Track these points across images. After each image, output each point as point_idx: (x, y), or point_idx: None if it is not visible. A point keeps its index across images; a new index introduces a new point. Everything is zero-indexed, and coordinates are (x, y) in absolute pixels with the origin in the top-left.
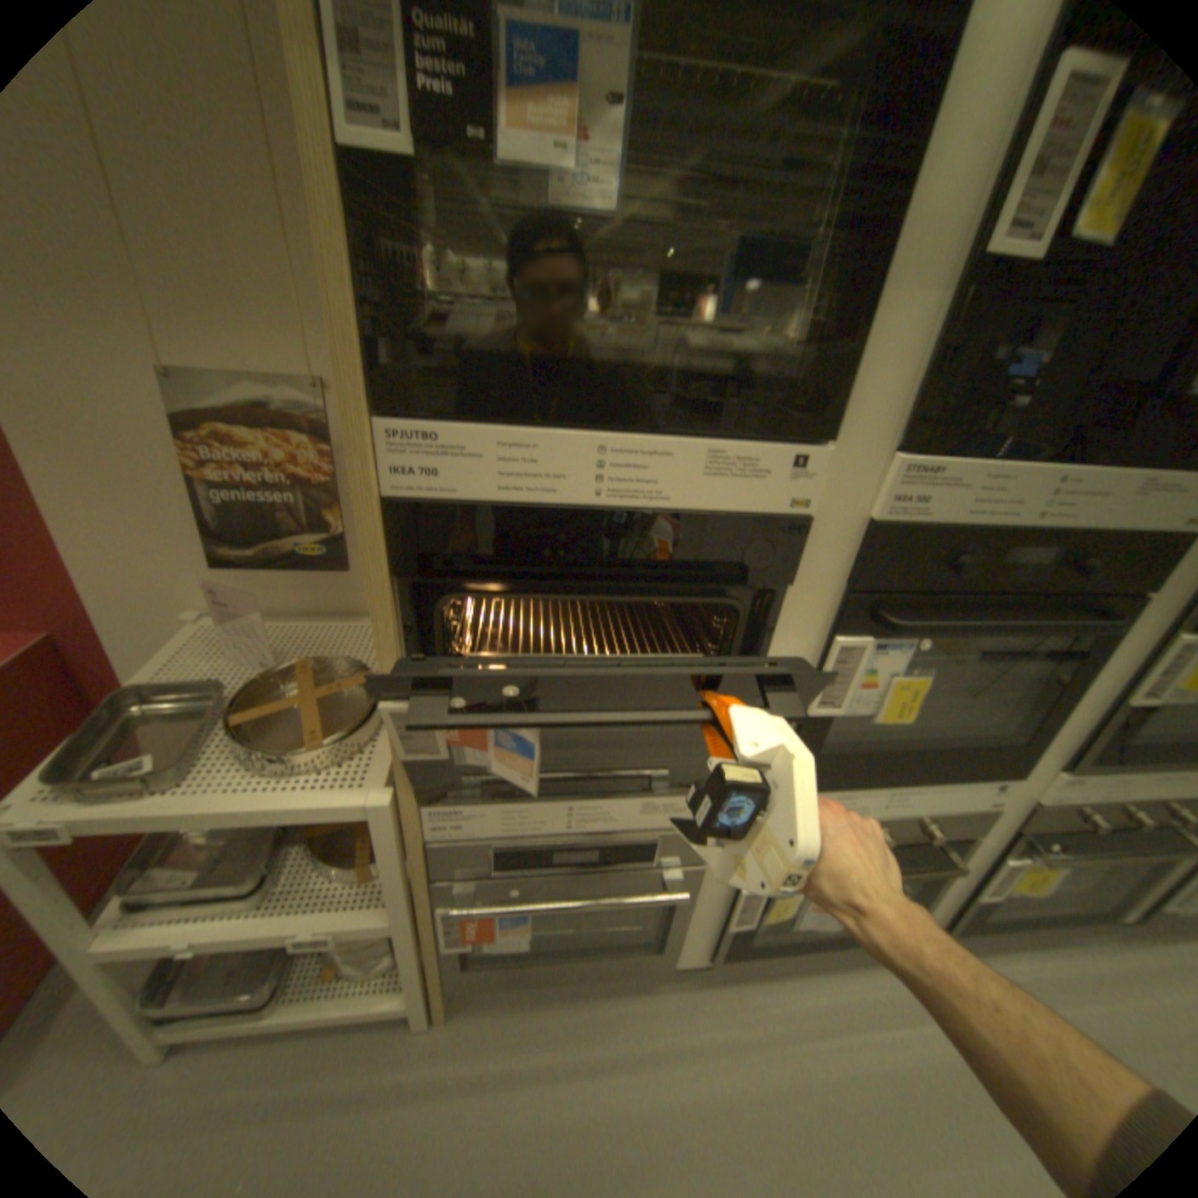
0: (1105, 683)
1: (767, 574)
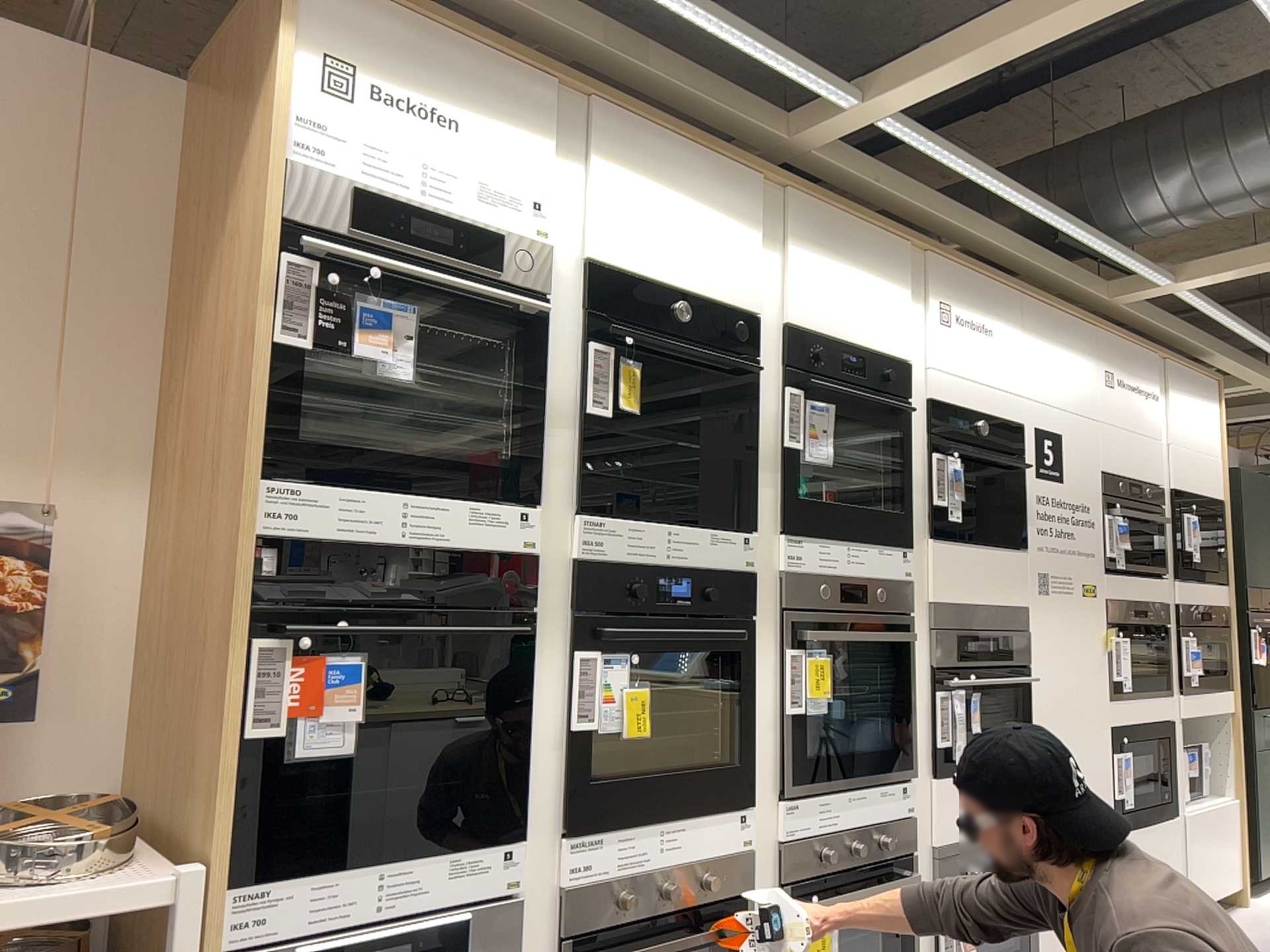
0: (760, 693)
1: (525, 598)
